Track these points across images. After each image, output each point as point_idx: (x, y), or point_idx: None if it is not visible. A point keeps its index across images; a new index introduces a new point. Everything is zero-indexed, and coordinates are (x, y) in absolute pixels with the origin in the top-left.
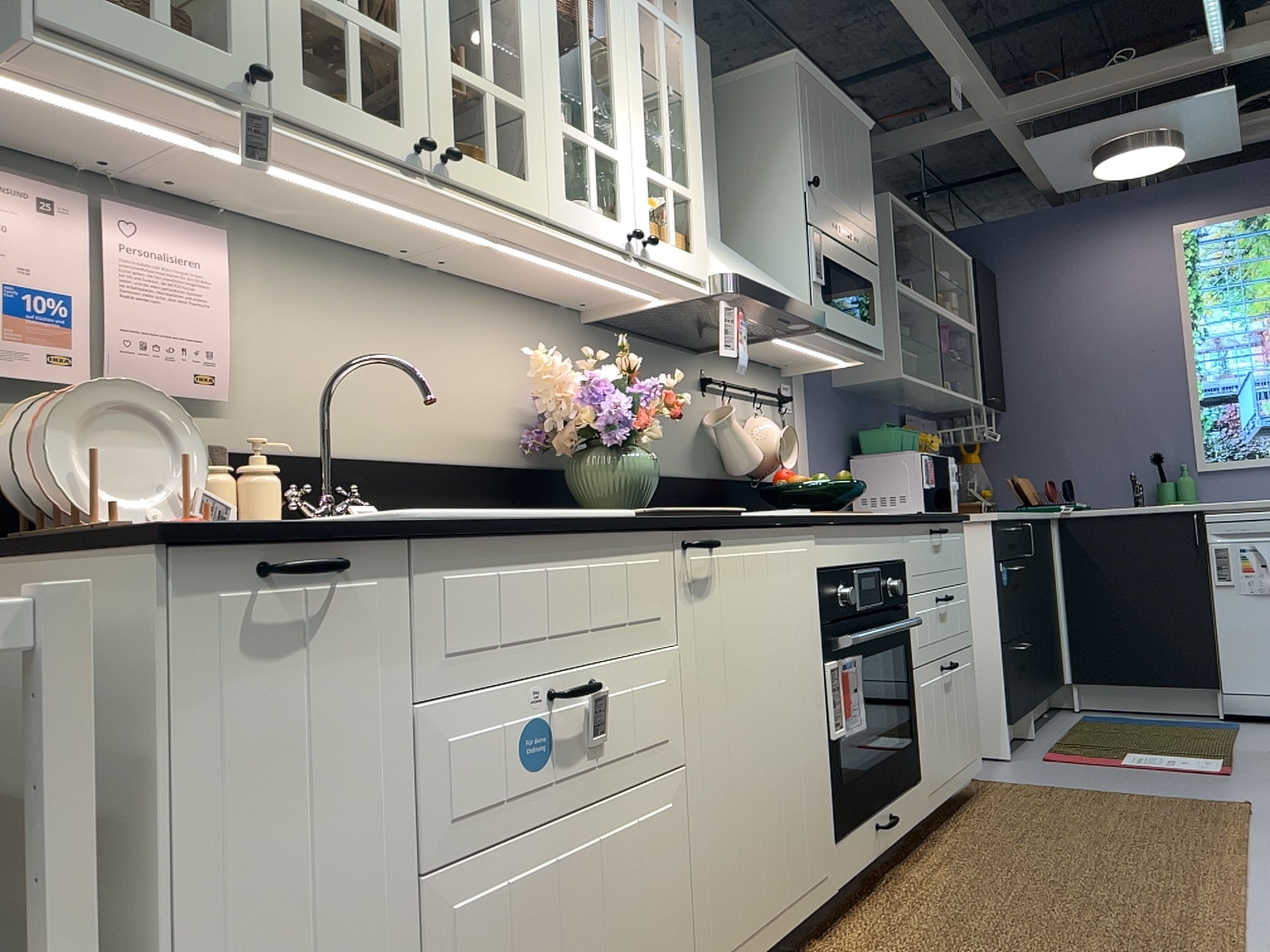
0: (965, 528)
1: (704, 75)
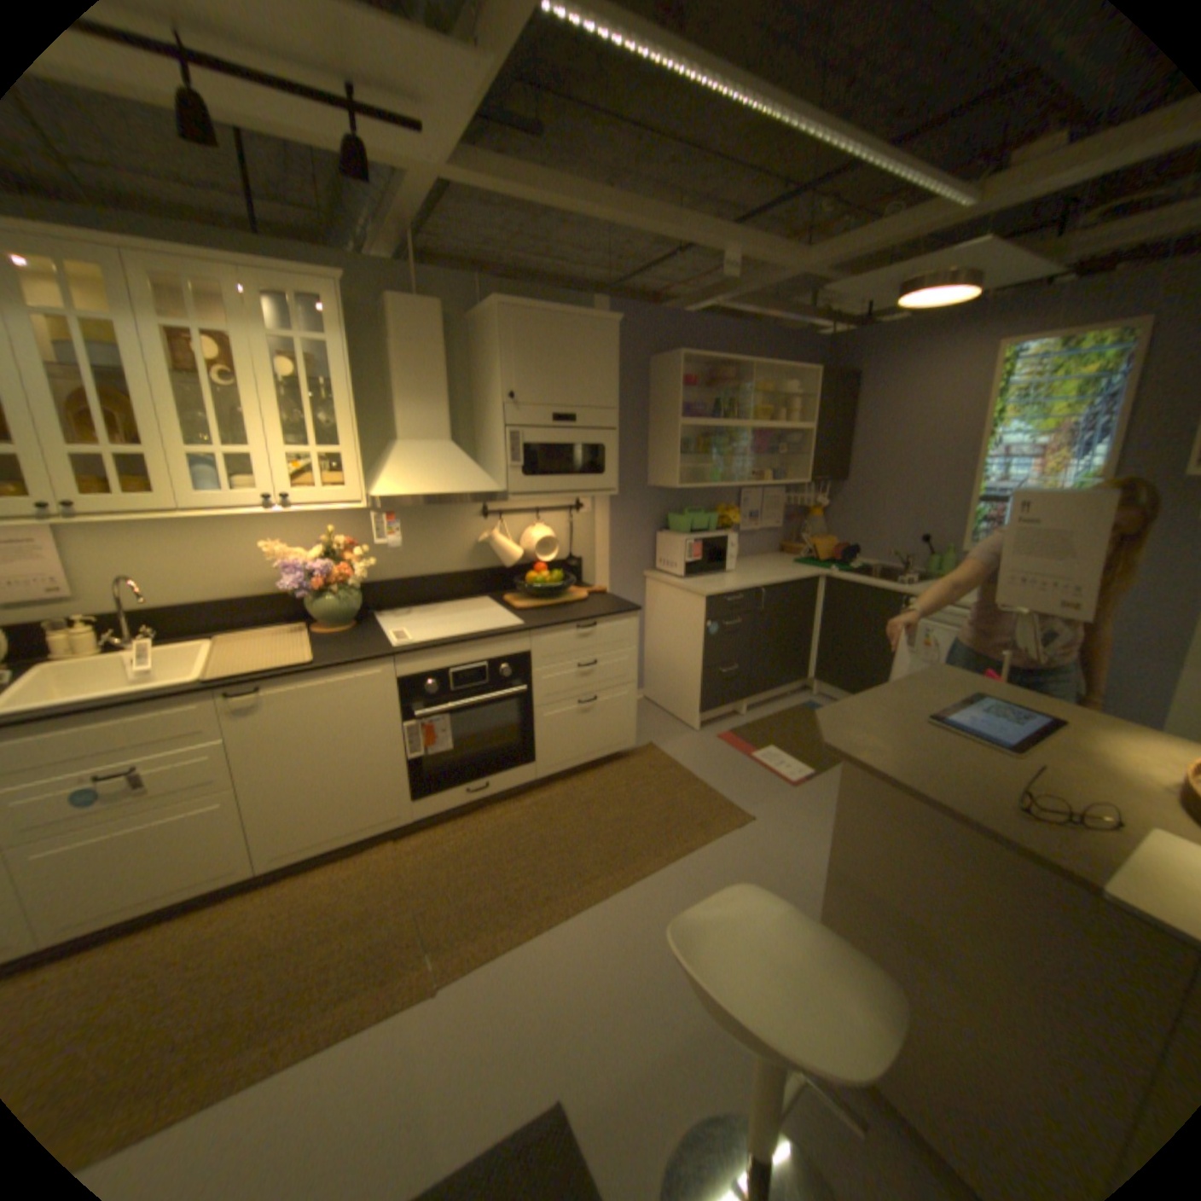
0: (637, 615)
1: (429, 325)
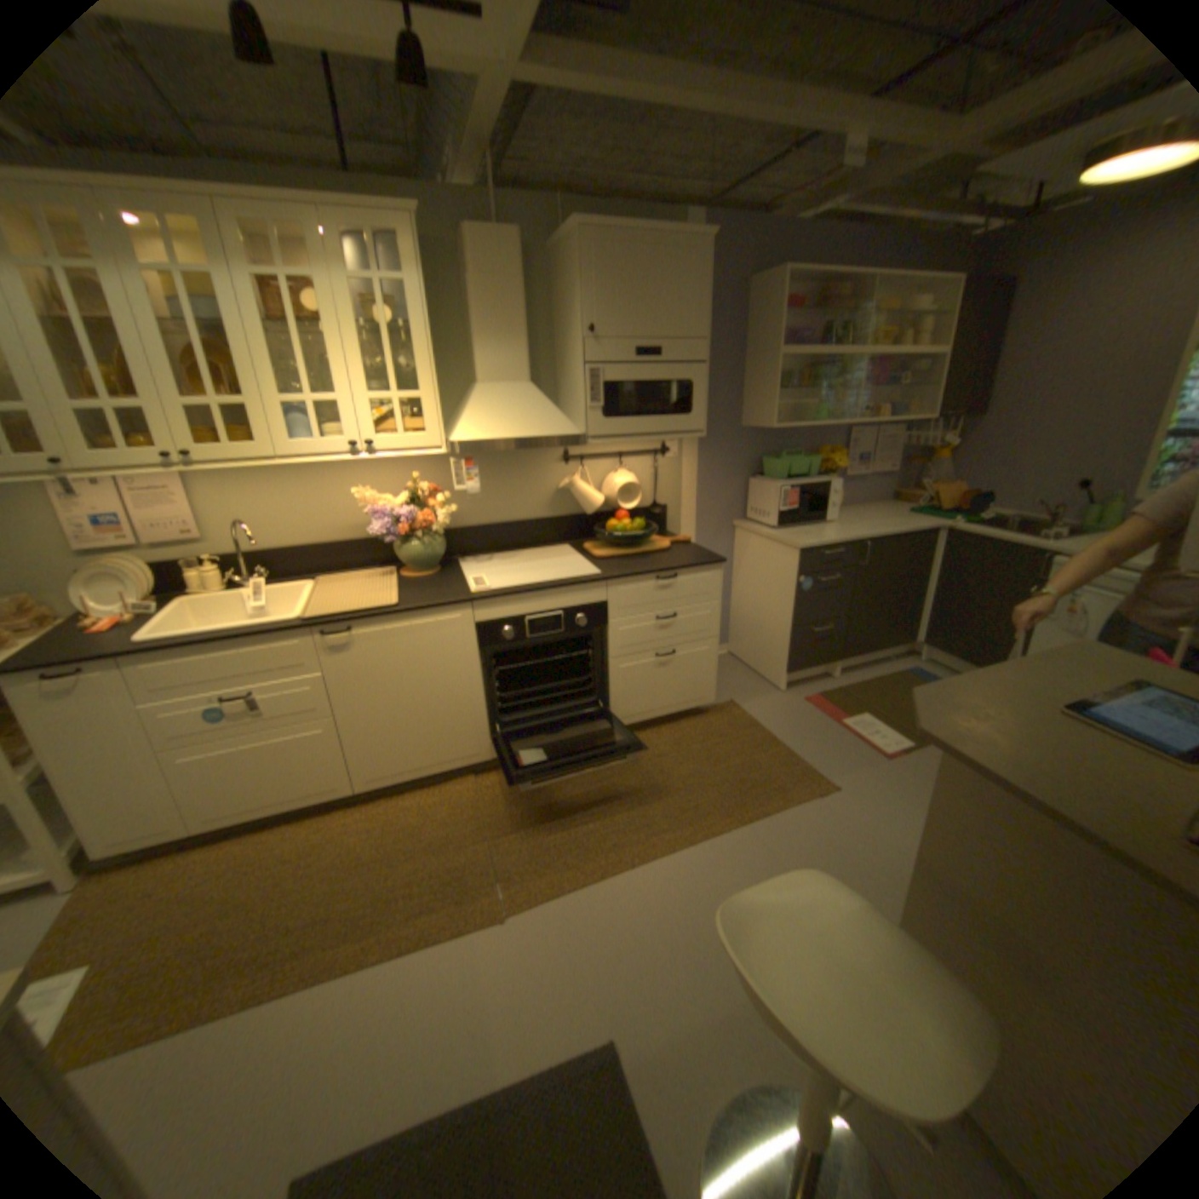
0: (721, 568)
1: (507, 256)
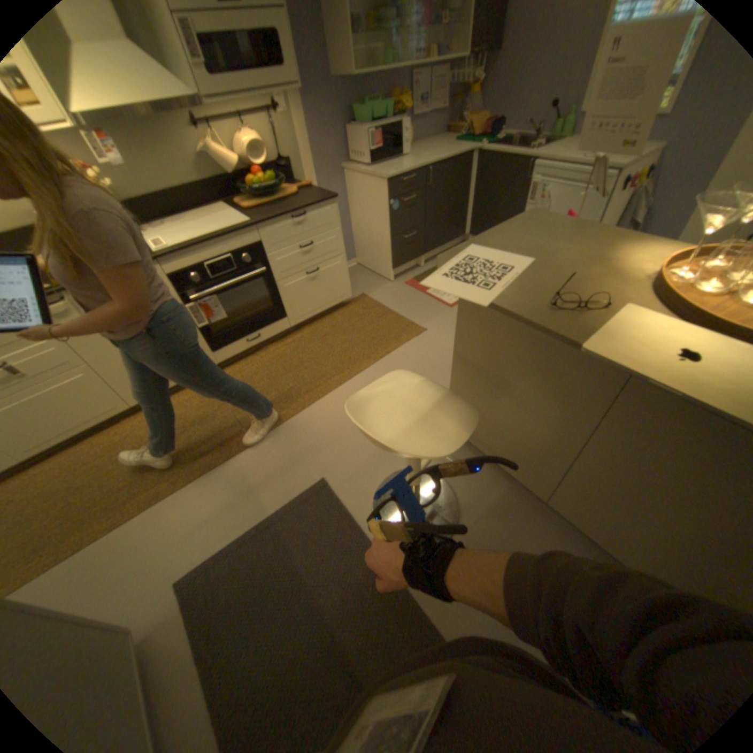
0: (335, 201)
1: None
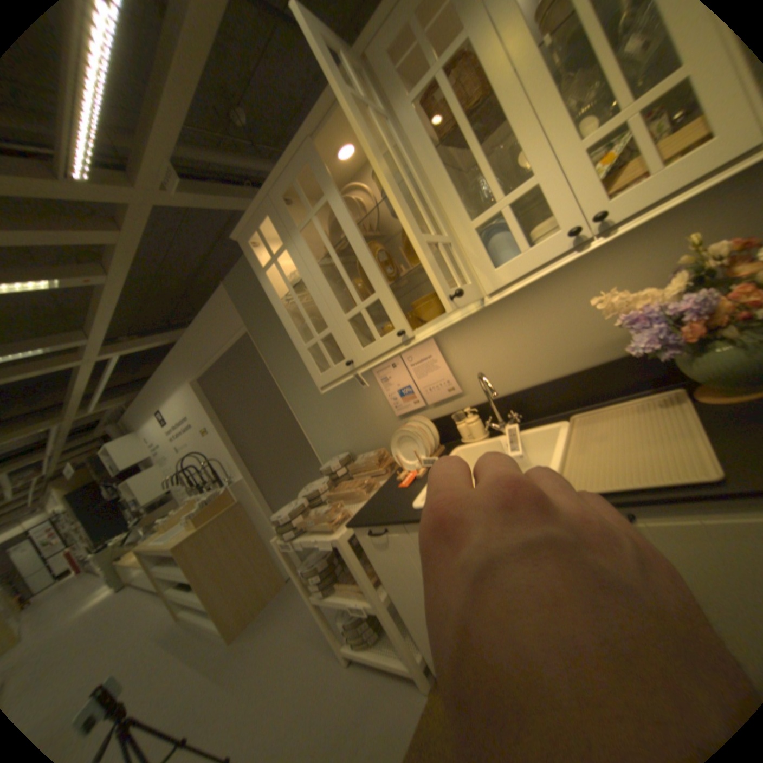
0: None
1: None
